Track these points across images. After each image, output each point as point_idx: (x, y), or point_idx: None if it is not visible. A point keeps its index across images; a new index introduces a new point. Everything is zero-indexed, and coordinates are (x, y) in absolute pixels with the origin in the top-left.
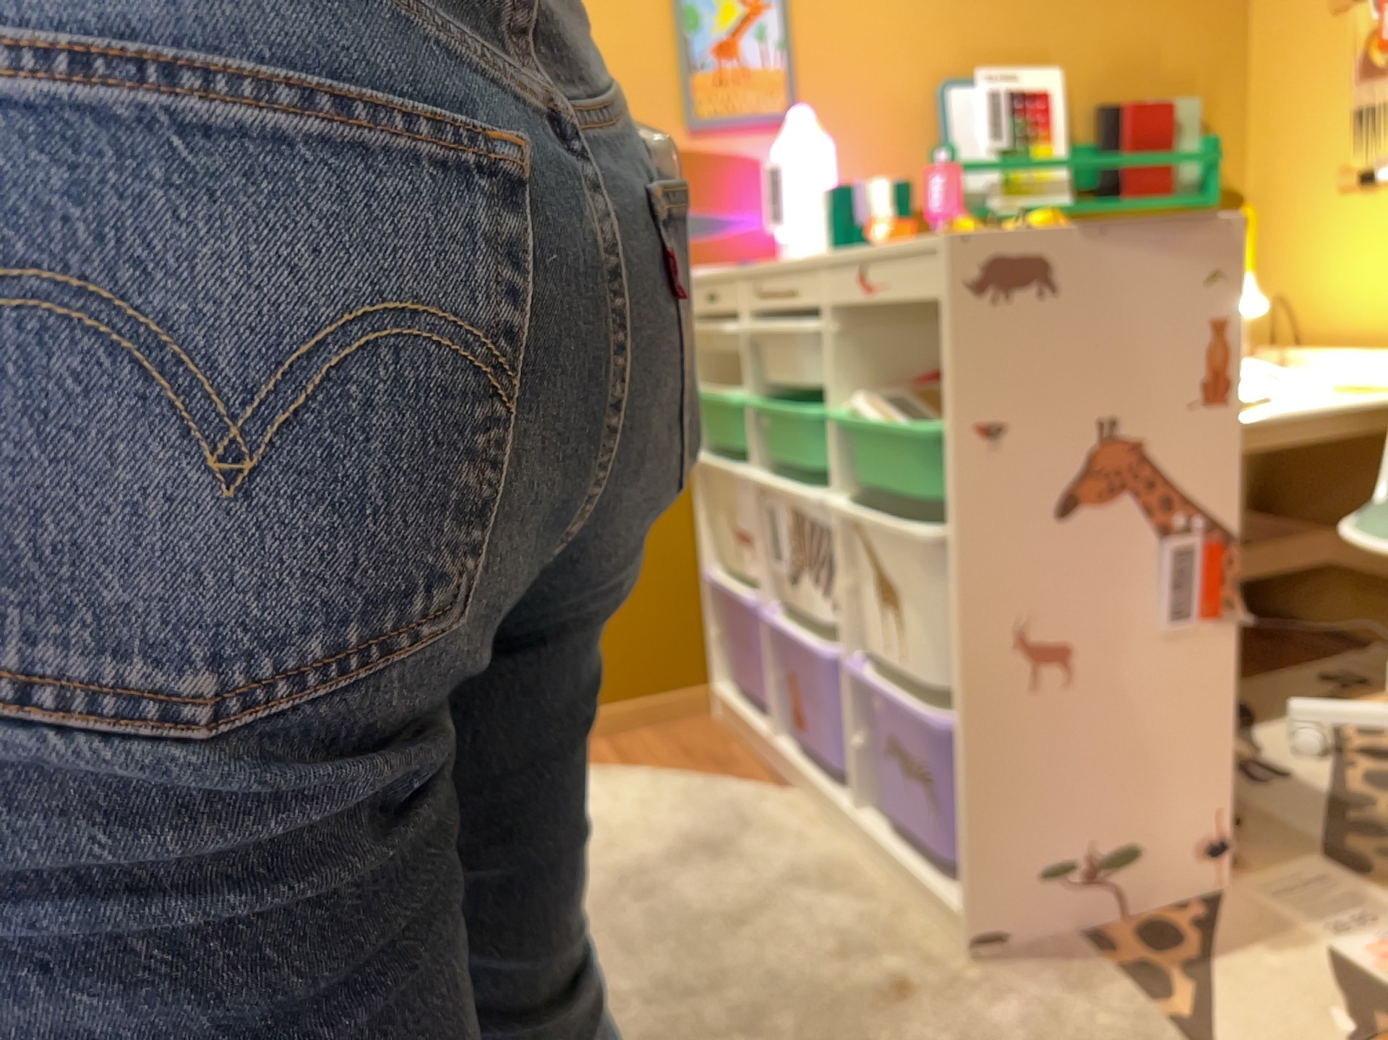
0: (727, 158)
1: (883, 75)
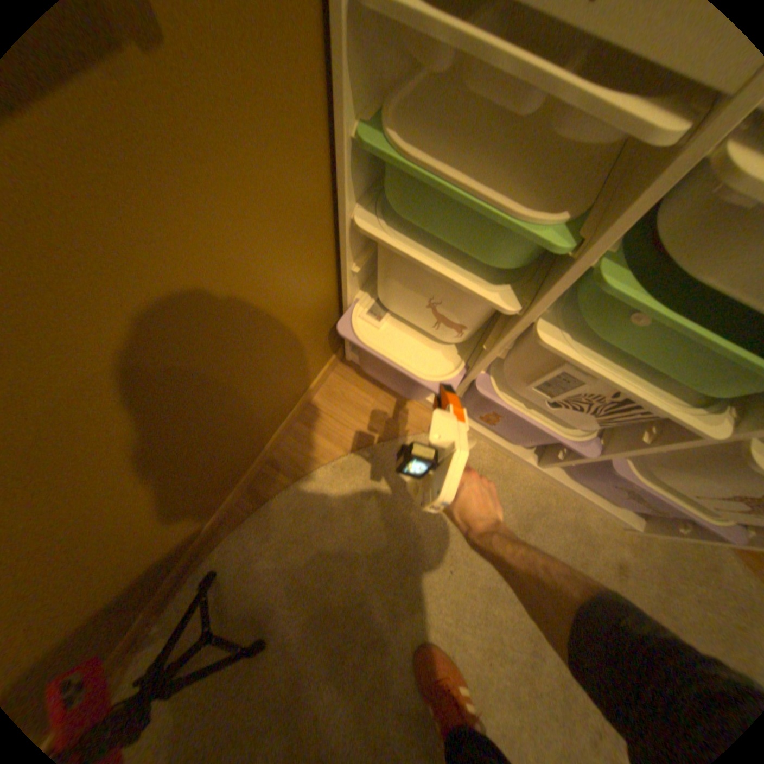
0: None
1: None
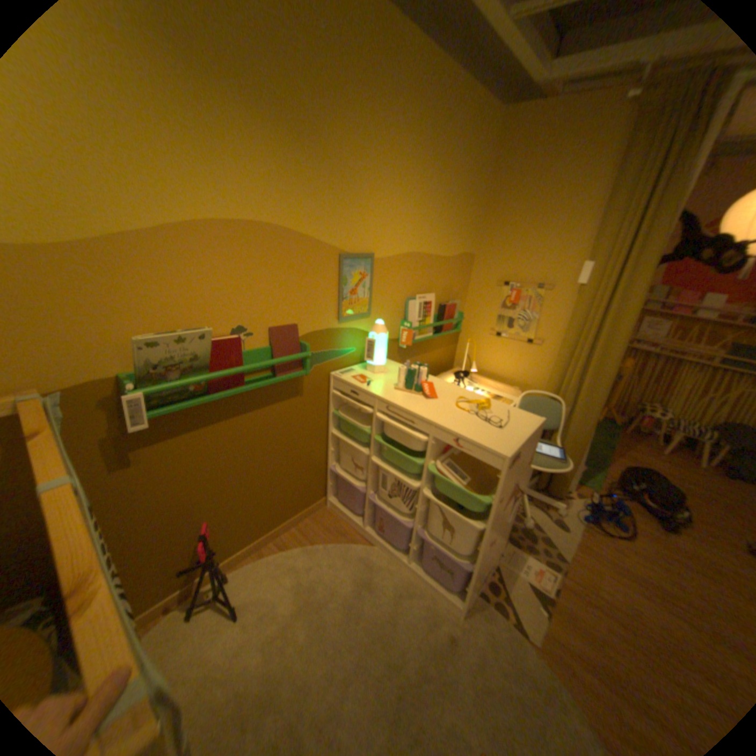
0: (348, 330)
1: (393, 298)
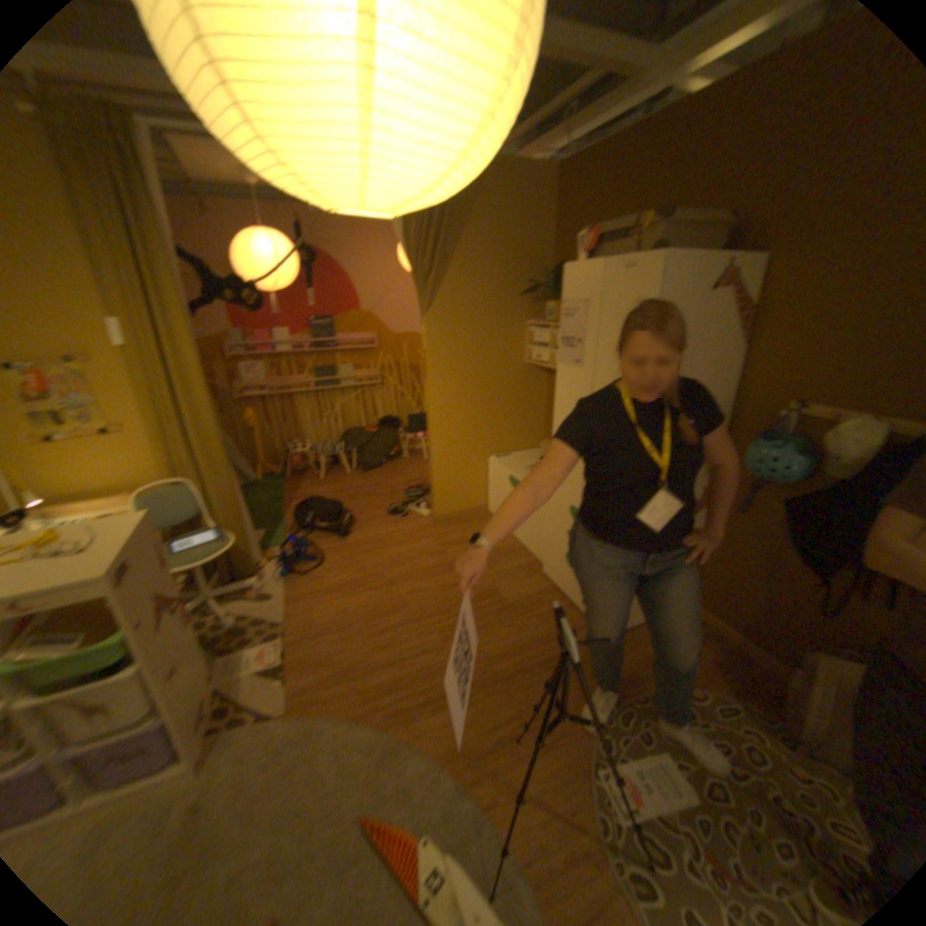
0: None
1: None
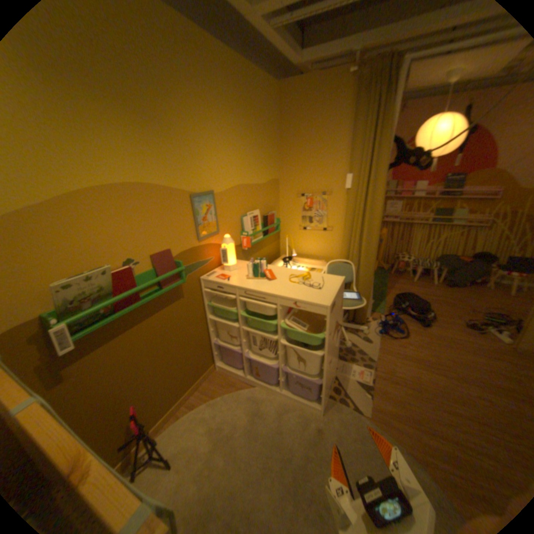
0: (207, 245)
1: (232, 217)
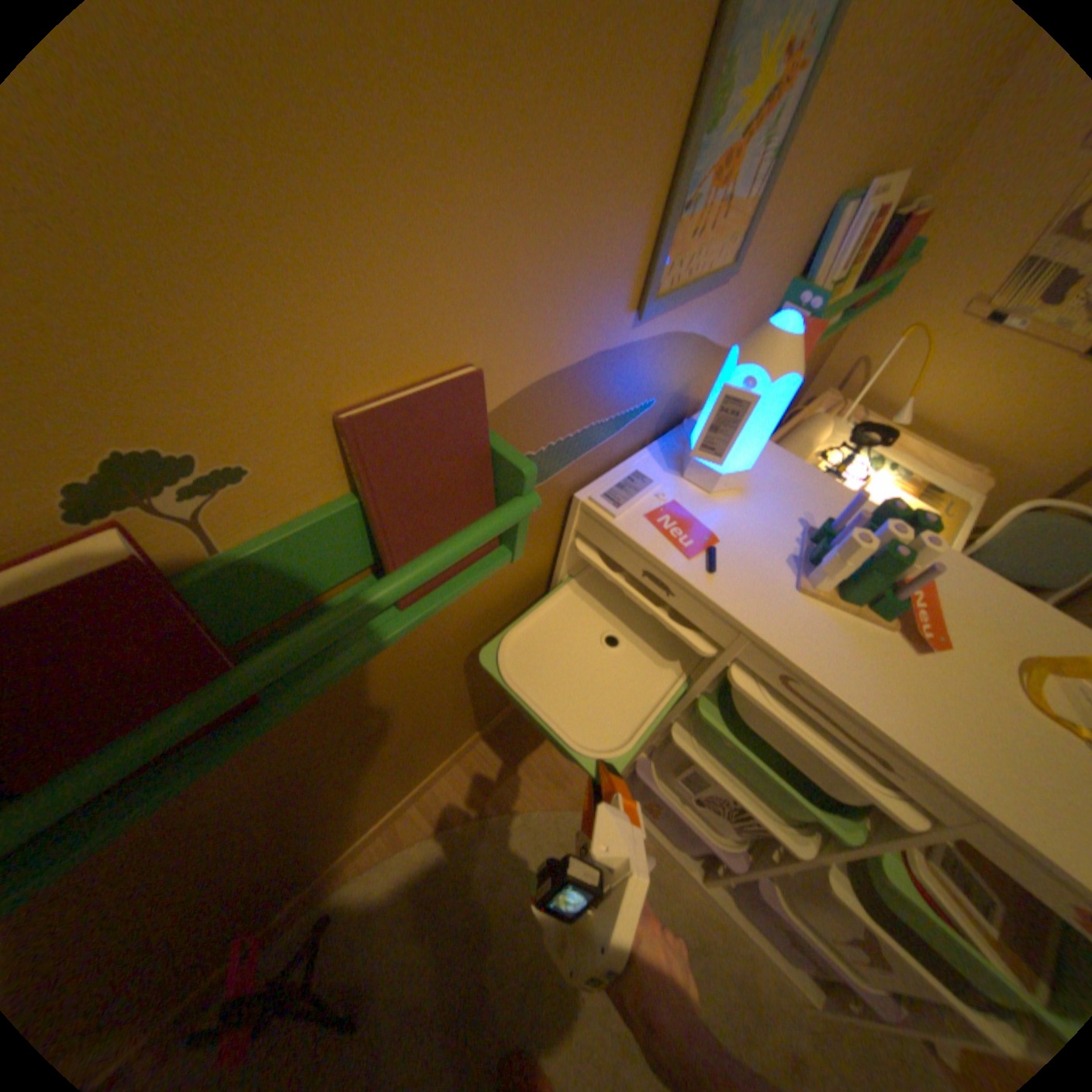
0: (660, 340)
1: (820, 189)
